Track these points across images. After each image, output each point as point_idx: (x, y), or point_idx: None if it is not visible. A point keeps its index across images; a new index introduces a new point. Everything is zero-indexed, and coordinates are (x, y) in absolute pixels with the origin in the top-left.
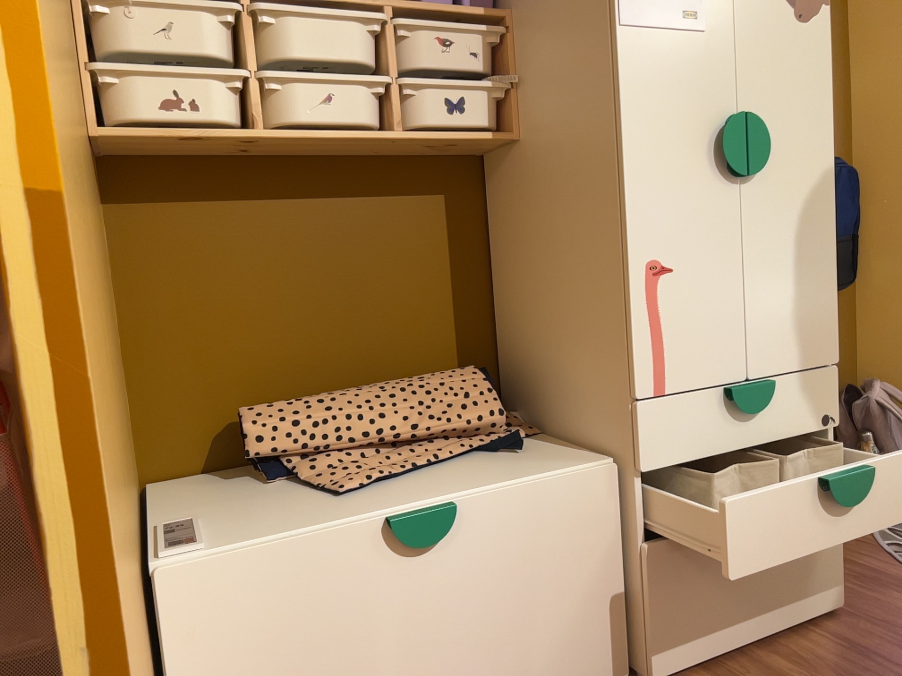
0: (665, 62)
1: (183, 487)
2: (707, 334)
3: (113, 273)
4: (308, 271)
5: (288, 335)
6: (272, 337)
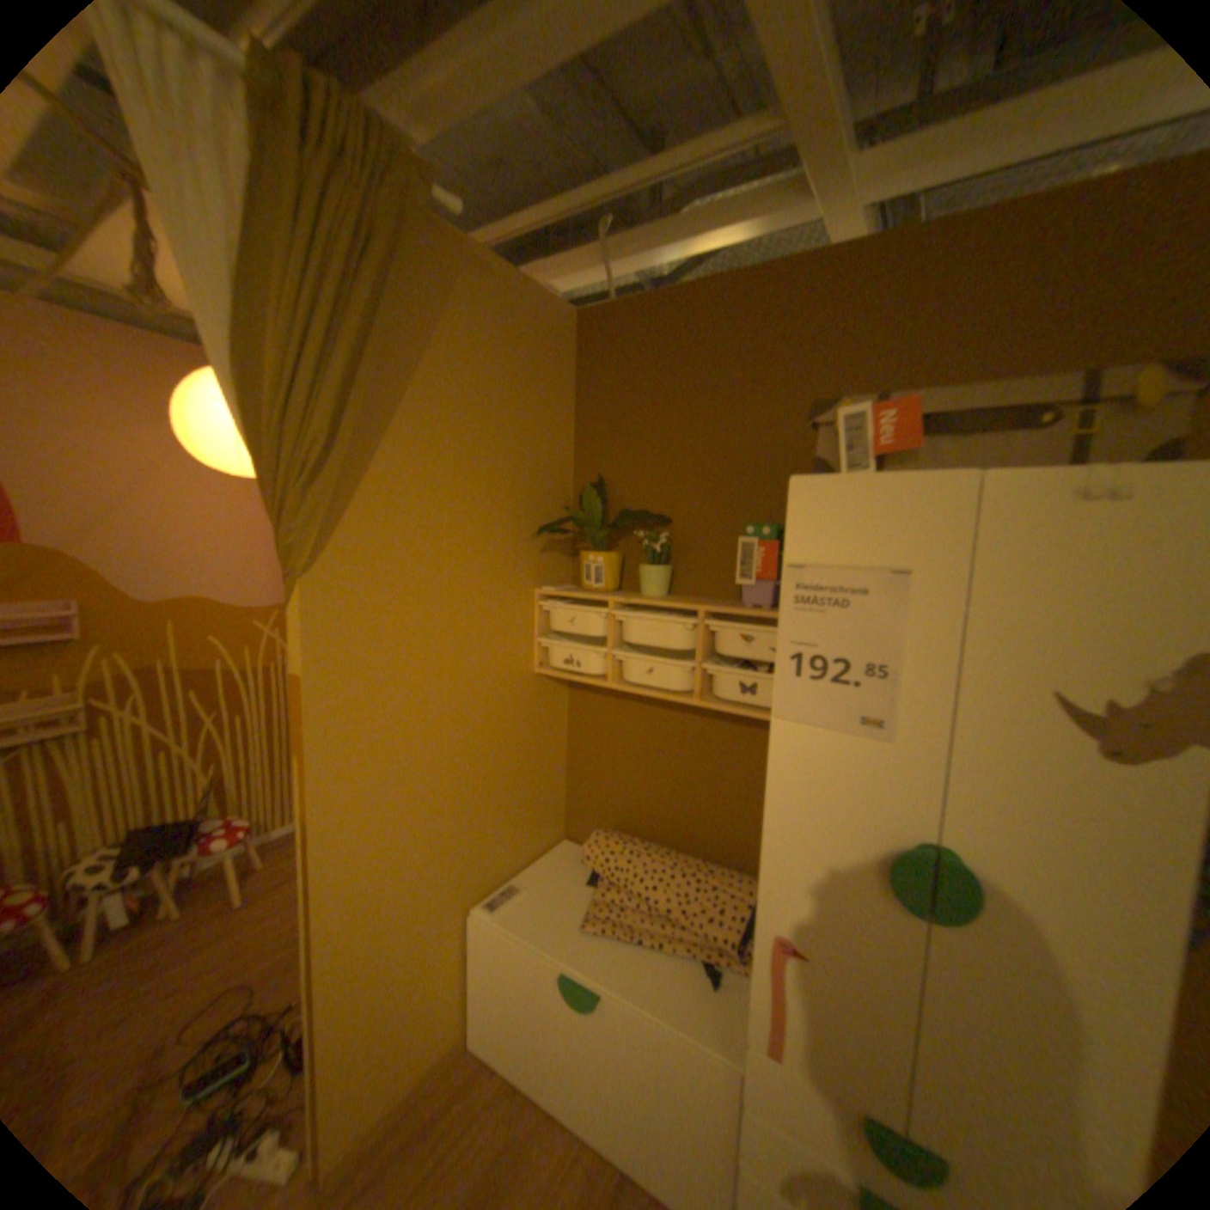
0: (828, 761)
1: (567, 855)
2: (844, 1045)
3: (567, 724)
4: (664, 758)
5: (645, 793)
6: (636, 790)
